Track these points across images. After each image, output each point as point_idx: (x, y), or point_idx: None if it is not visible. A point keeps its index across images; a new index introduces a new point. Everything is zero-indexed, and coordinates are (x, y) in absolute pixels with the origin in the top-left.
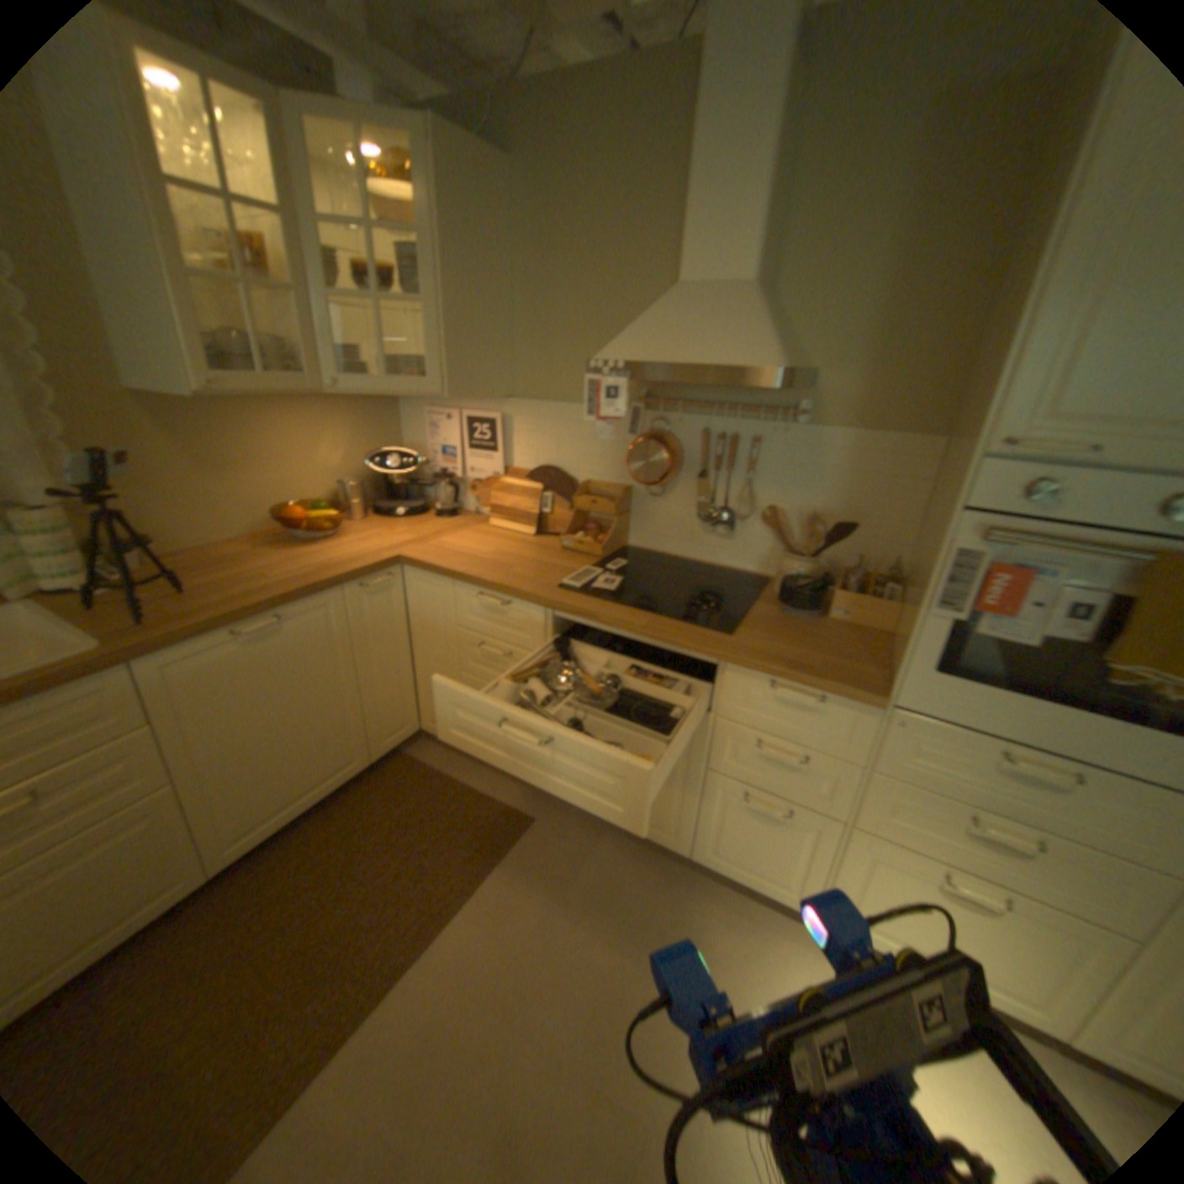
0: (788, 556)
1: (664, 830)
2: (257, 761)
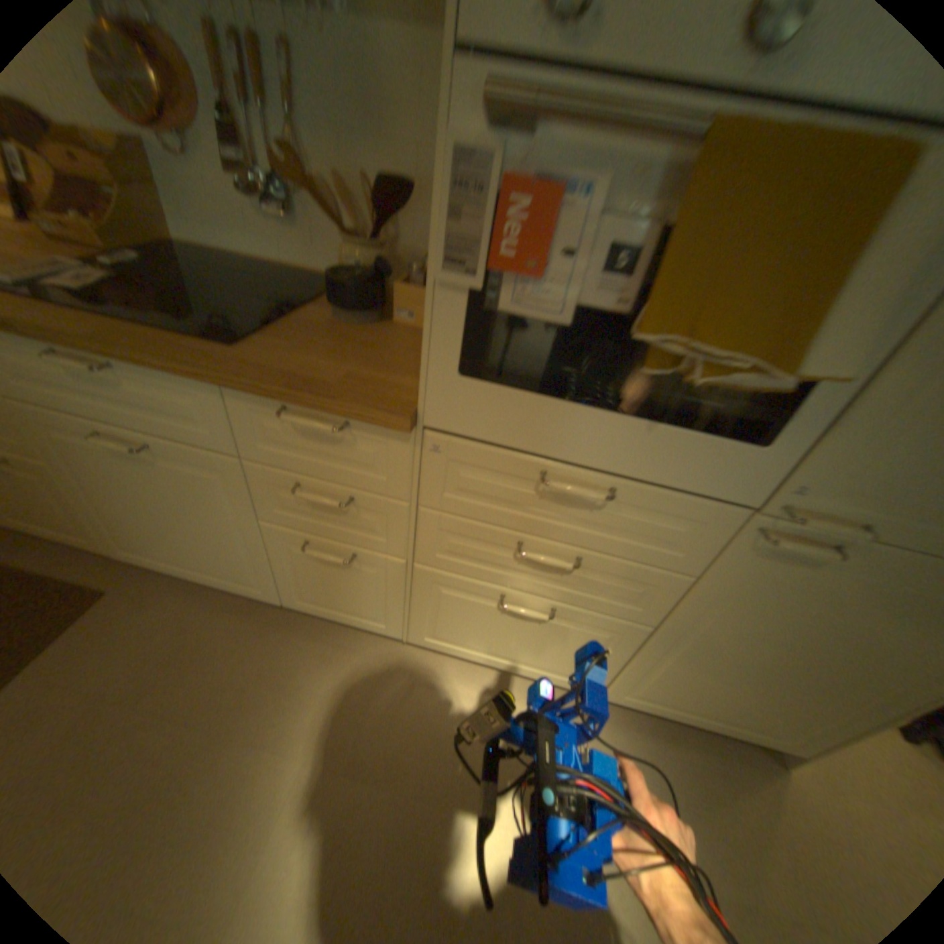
0: (343, 237)
1: (246, 582)
2: None
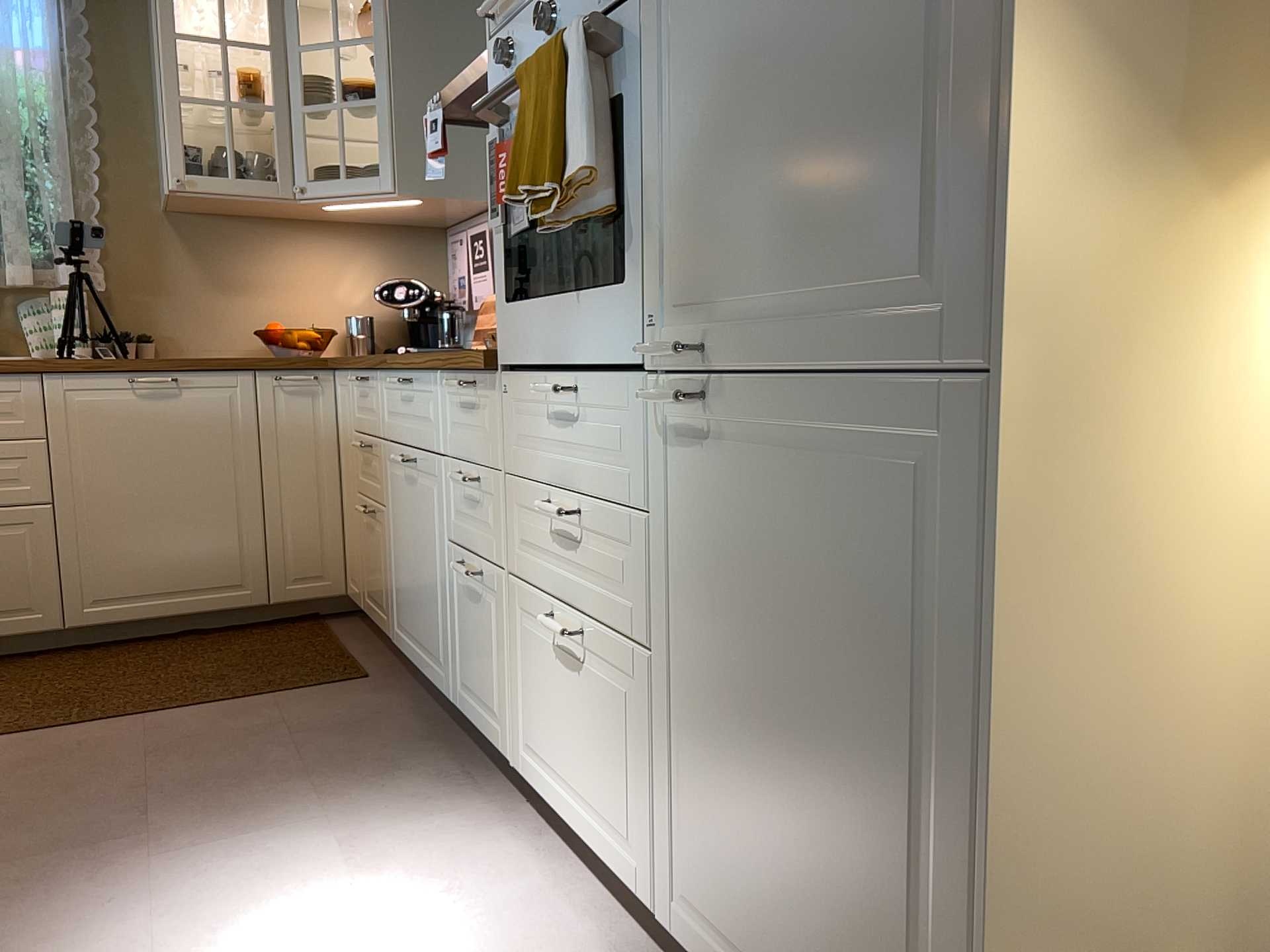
0: None
1: (439, 664)
2: (131, 523)
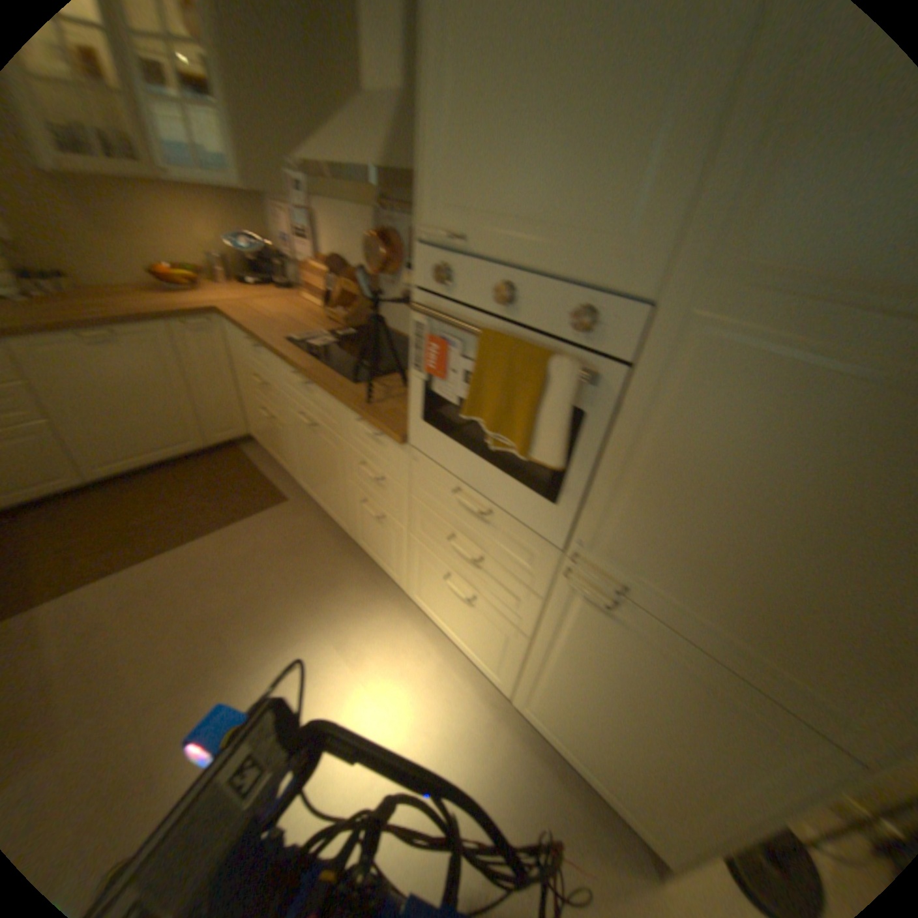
0: None
1: (343, 522)
2: (113, 423)
